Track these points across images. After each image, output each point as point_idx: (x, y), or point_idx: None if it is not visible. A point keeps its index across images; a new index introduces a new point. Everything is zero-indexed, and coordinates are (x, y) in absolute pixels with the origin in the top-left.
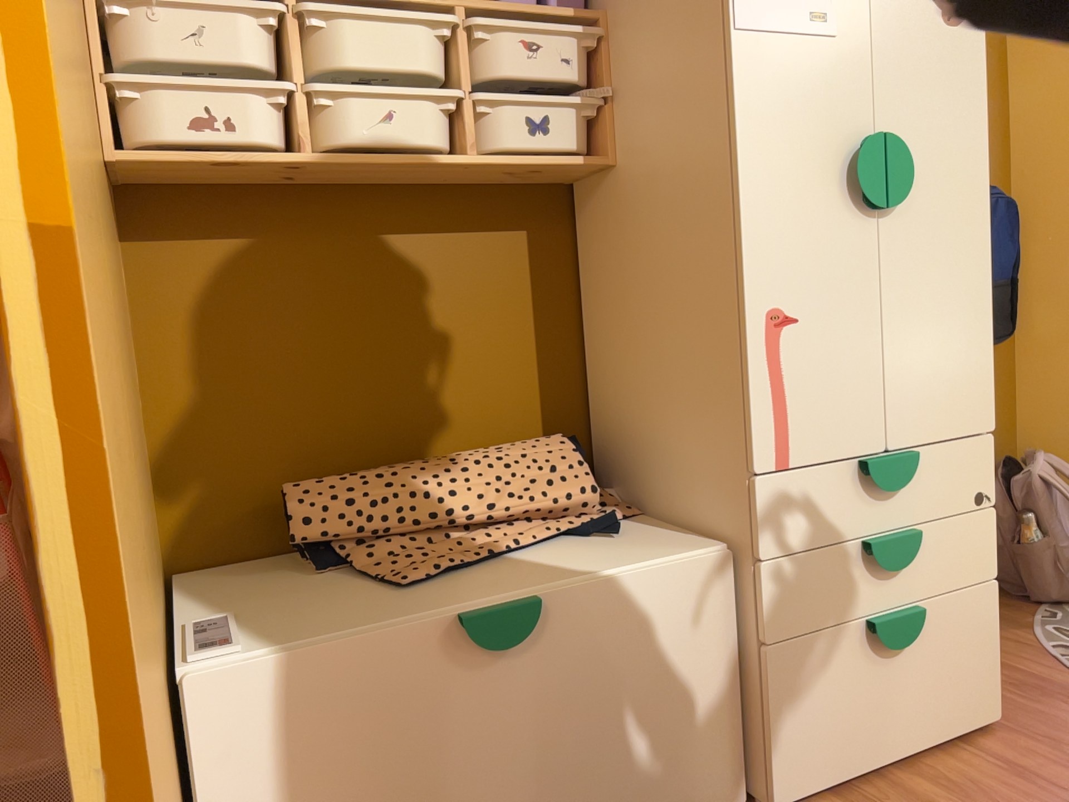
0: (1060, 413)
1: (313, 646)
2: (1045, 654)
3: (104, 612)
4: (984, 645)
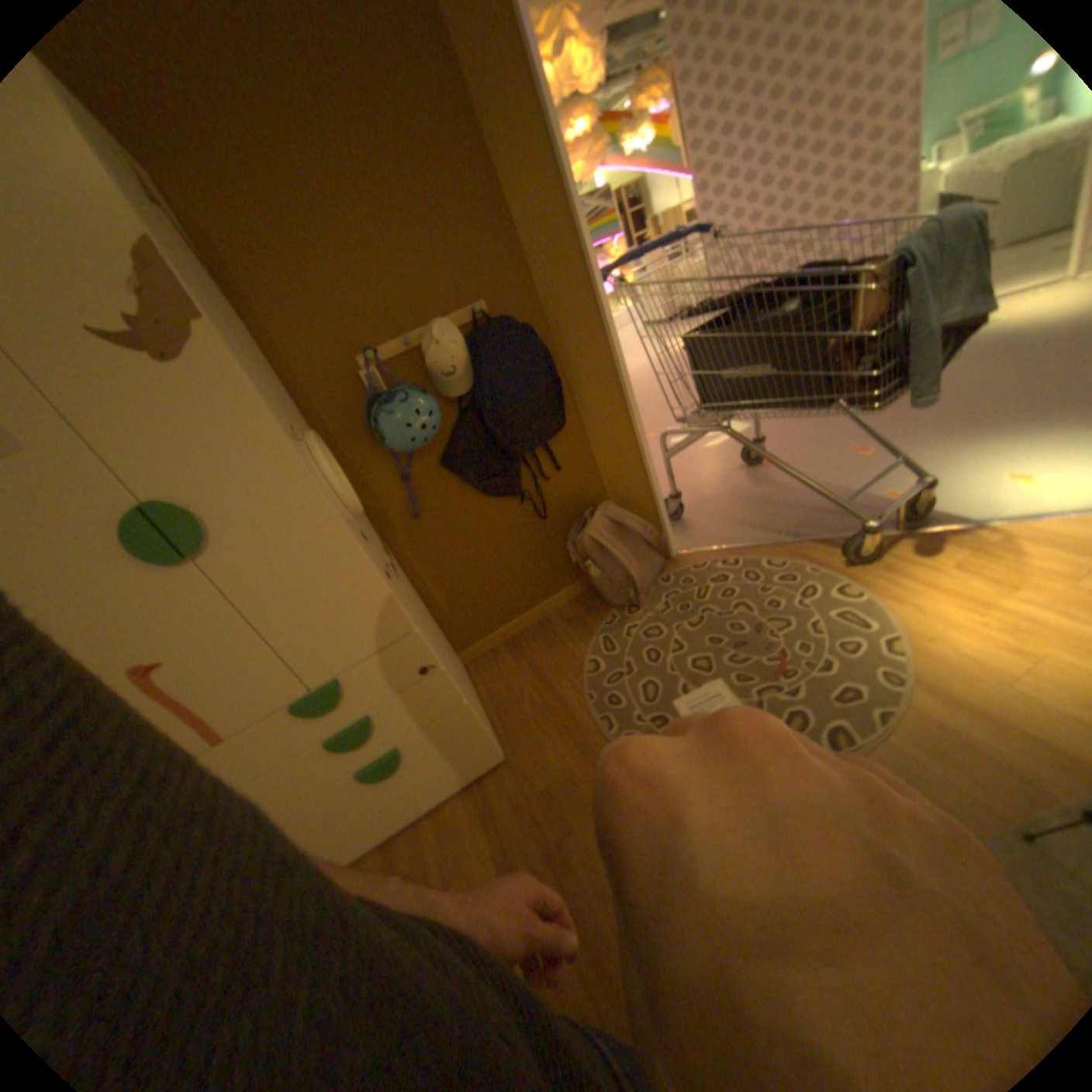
0: (625, 465)
1: None
2: (577, 674)
3: None
4: (470, 736)
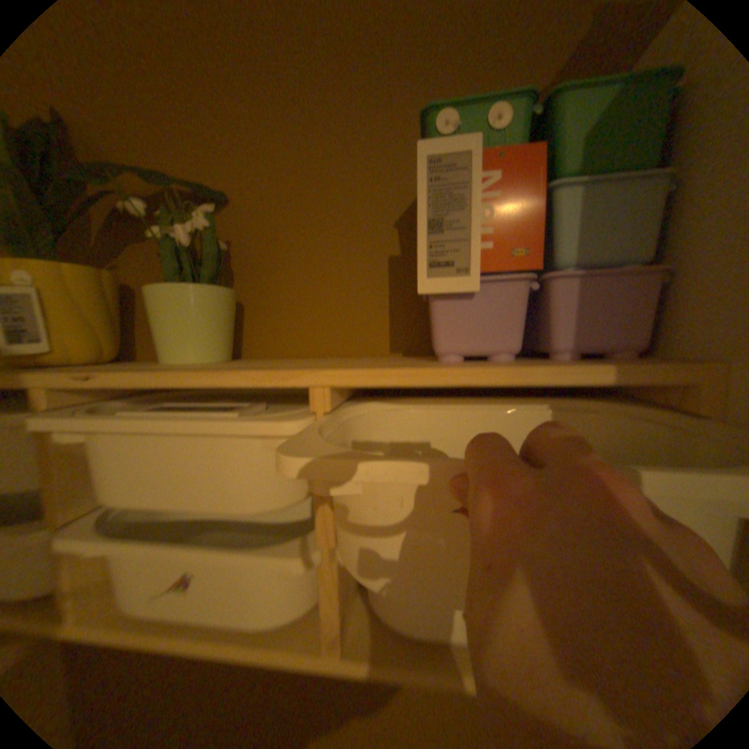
0: None
1: None
2: None
3: None
4: None
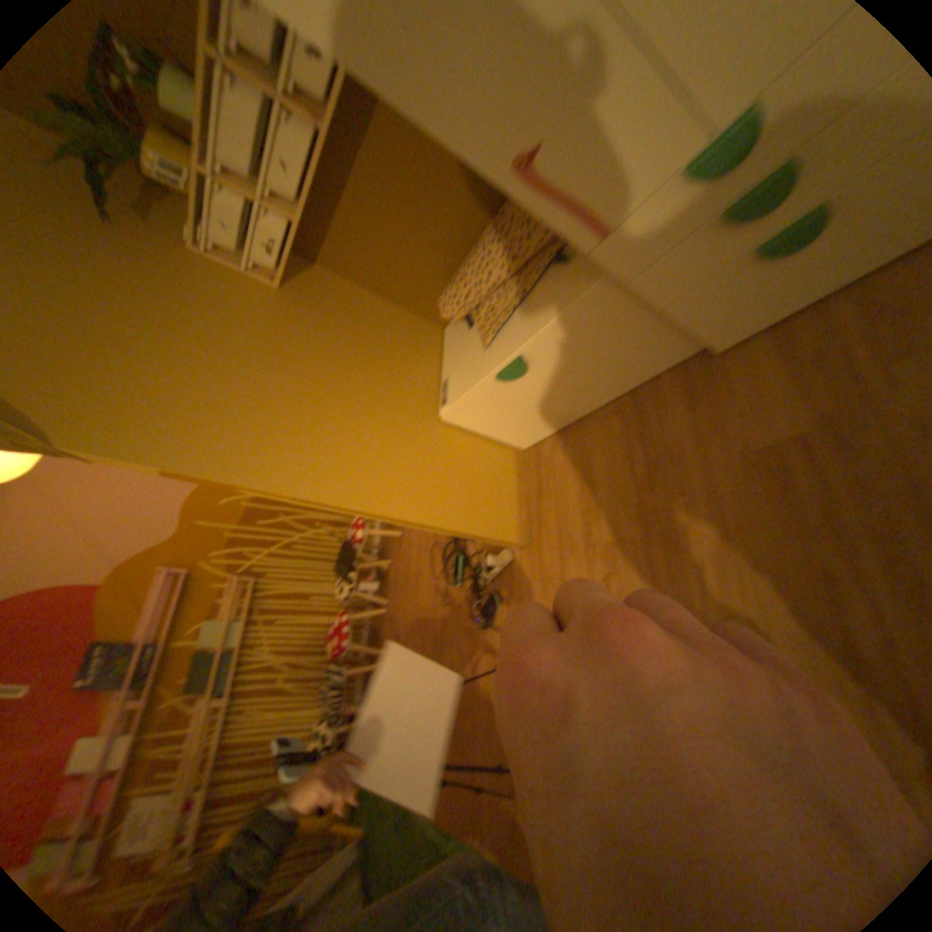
0: None
1: (464, 396)
2: None
3: (371, 511)
4: None
